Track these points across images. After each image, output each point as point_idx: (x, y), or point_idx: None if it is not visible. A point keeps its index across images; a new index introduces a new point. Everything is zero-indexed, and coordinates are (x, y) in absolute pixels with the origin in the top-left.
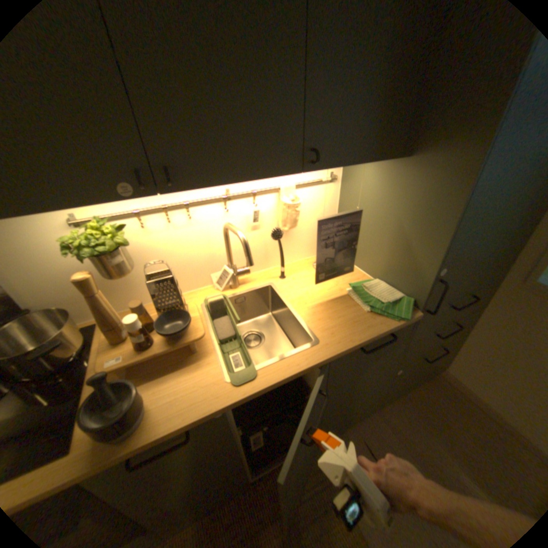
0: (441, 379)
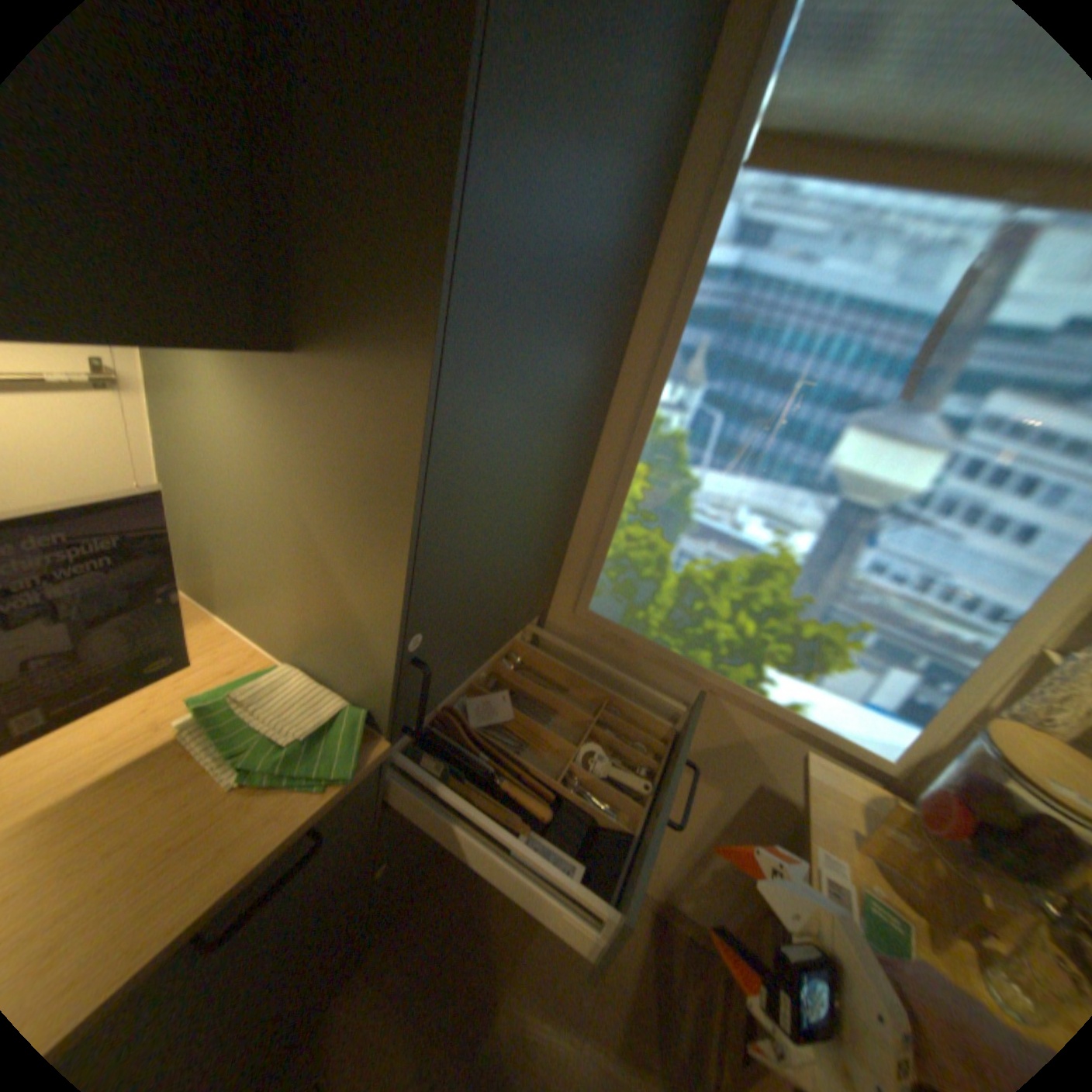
0: None
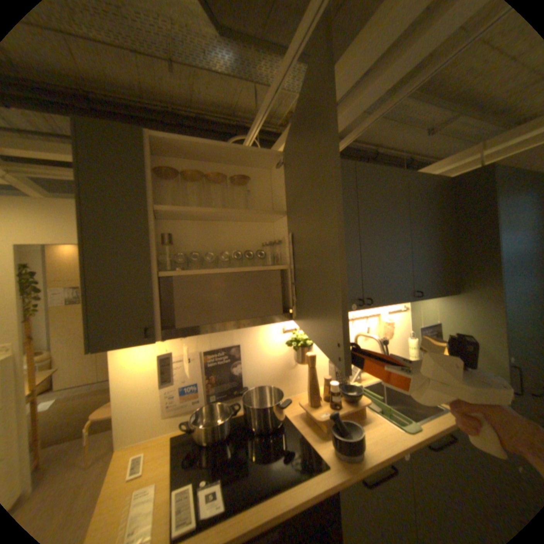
0: None
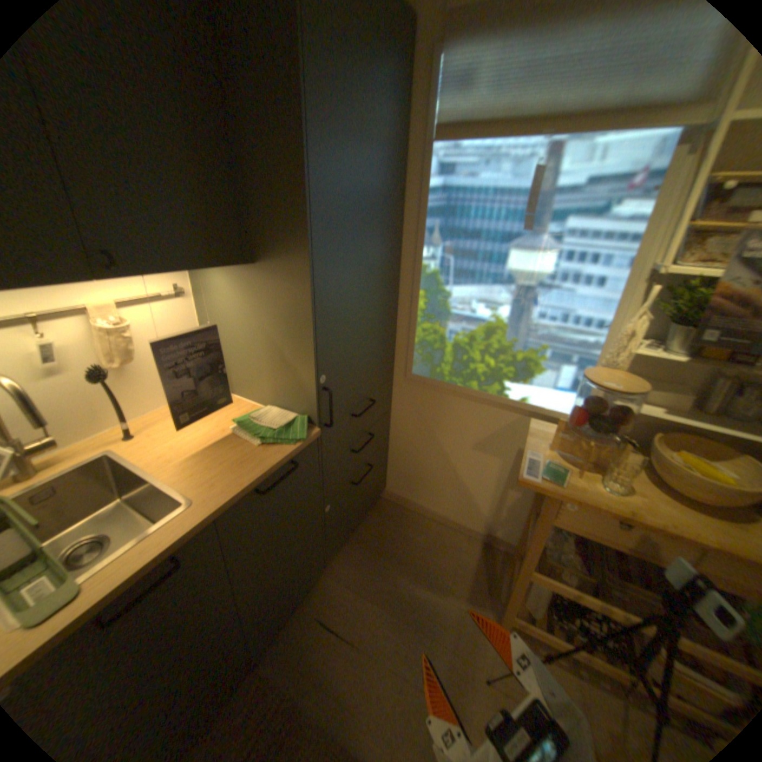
0: (382, 502)
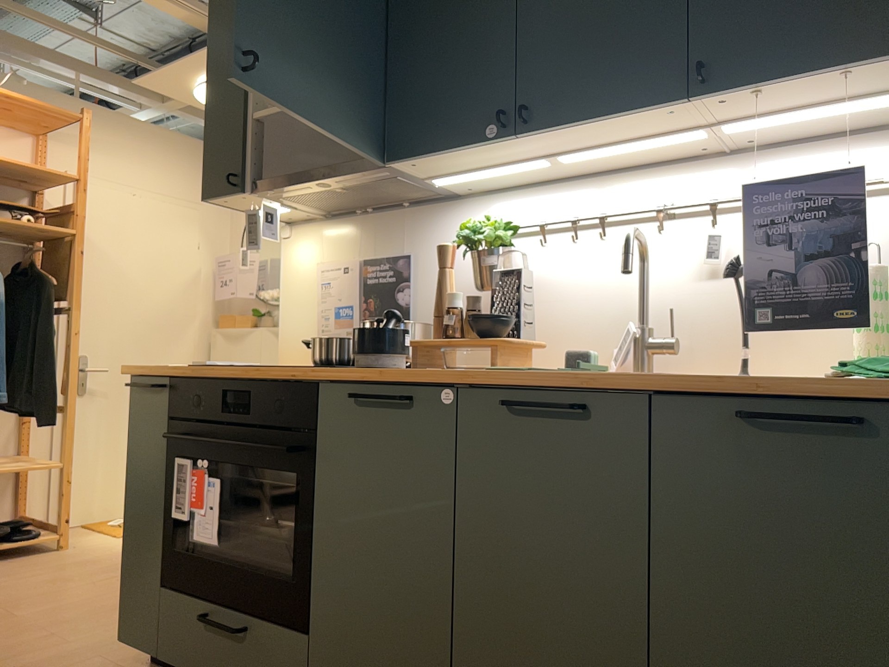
0: None
